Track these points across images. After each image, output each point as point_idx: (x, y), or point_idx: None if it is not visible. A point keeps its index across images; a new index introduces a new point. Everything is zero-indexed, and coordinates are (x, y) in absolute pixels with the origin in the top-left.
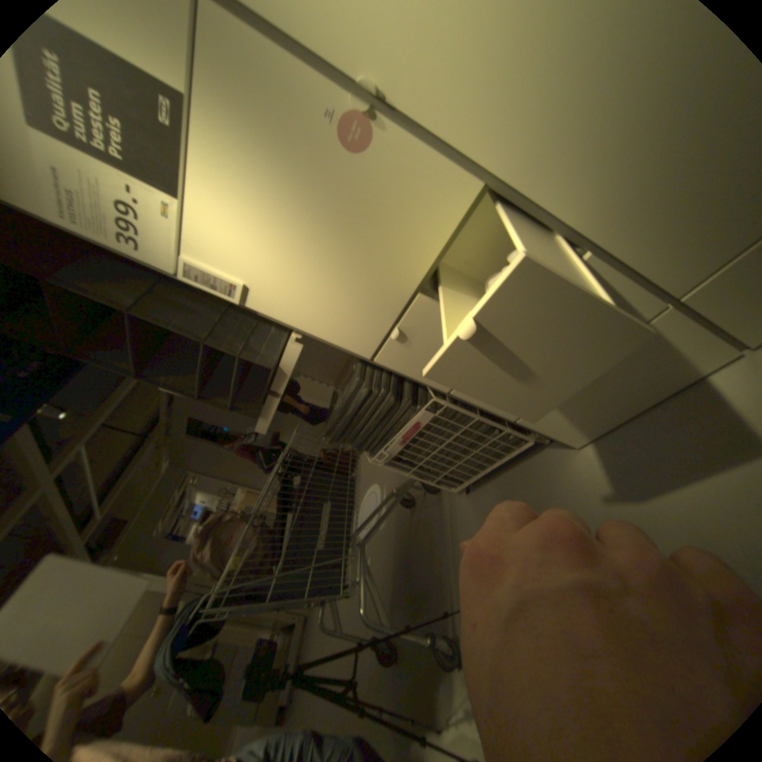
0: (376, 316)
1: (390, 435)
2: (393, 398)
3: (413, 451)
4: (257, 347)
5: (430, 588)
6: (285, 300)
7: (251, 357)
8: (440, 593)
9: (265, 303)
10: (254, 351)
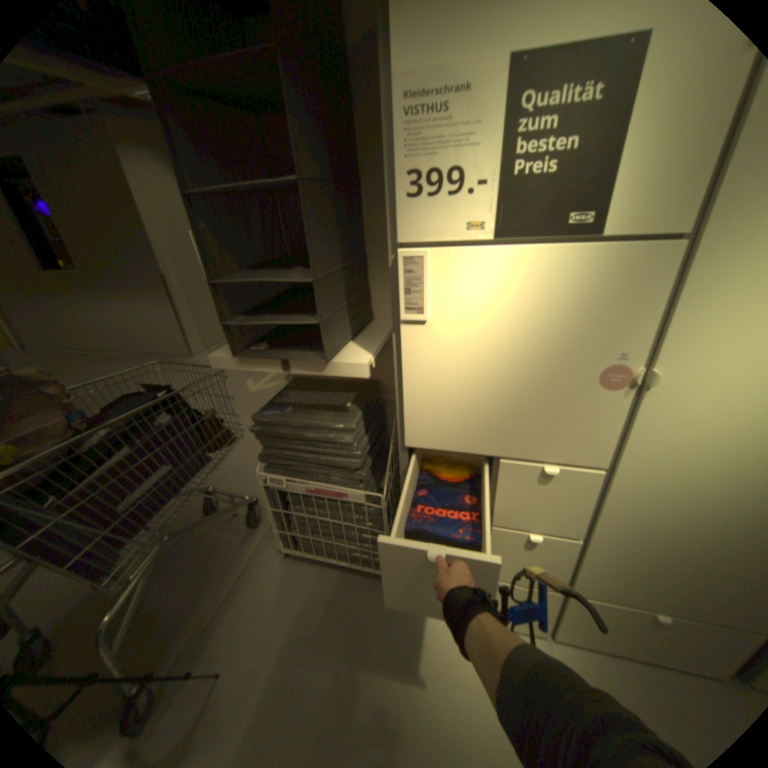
0: (456, 436)
1: (307, 475)
2: (357, 464)
3: (303, 500)
4: (332, 325)
5: (161, 614)
6: (429, 359)
7: (324, 332)
8: (170, 628)
9: (416, 341)
10: (328, 328)
